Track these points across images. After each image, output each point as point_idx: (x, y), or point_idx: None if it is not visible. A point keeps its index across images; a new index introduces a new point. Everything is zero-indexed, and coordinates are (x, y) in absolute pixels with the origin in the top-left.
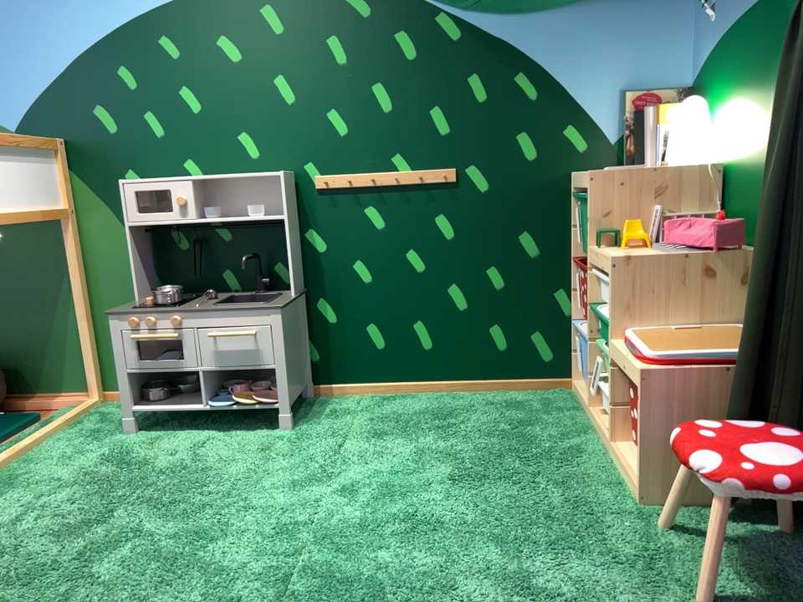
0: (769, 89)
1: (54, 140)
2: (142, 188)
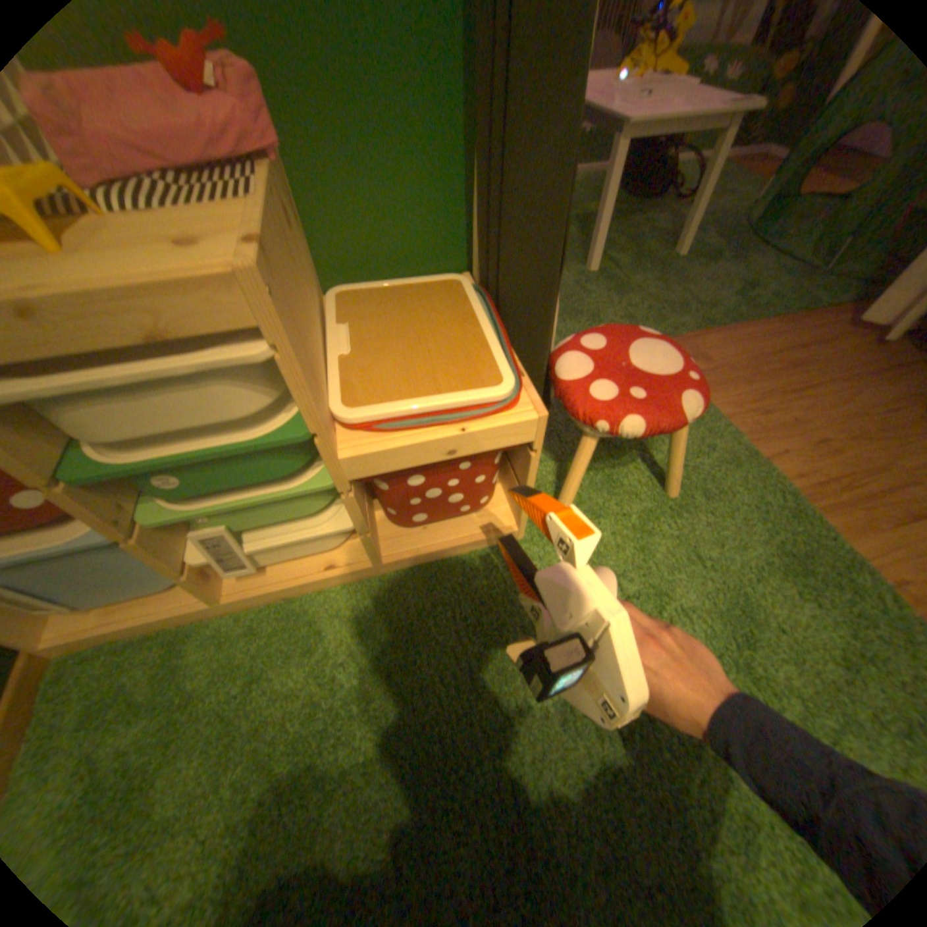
0: None
1: None
2: None
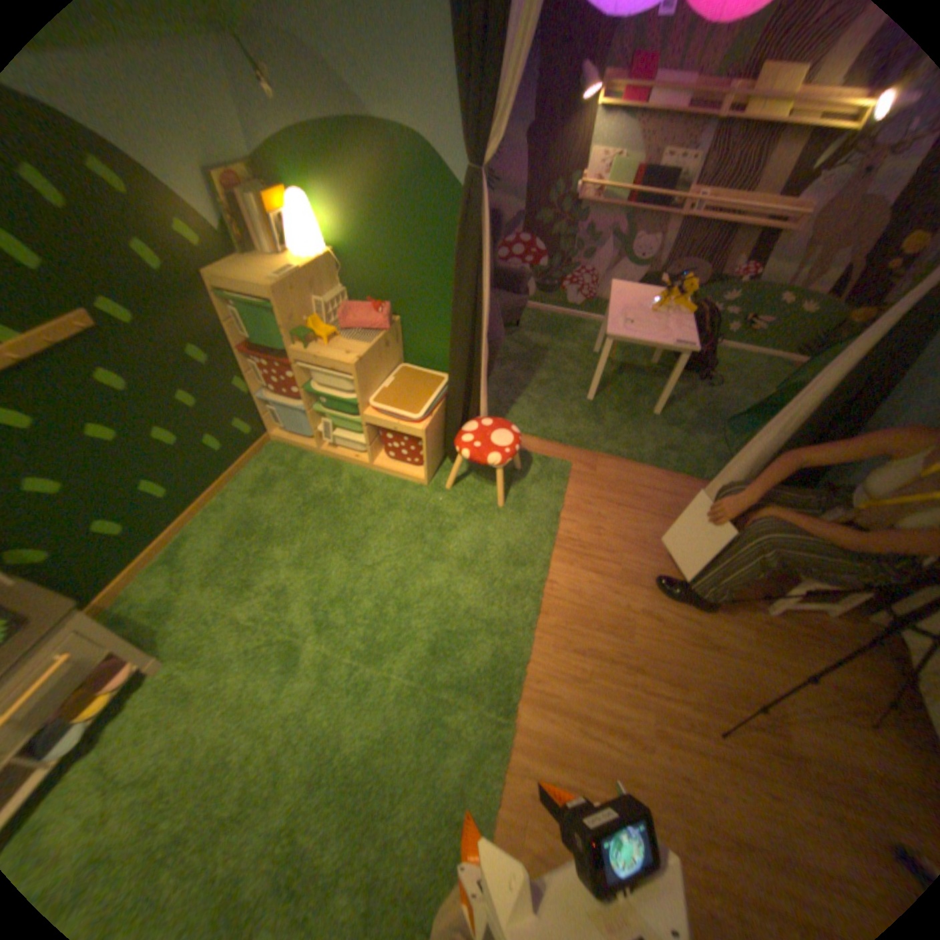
0: (380, 205)
1: None
2: None
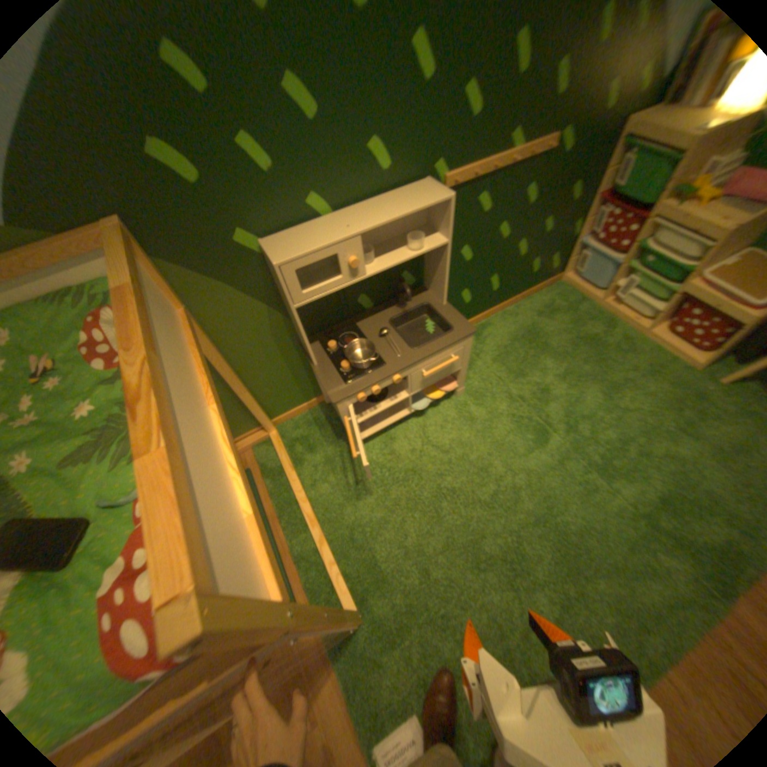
0: None
1: (118, 225)
2: (306, 264)
